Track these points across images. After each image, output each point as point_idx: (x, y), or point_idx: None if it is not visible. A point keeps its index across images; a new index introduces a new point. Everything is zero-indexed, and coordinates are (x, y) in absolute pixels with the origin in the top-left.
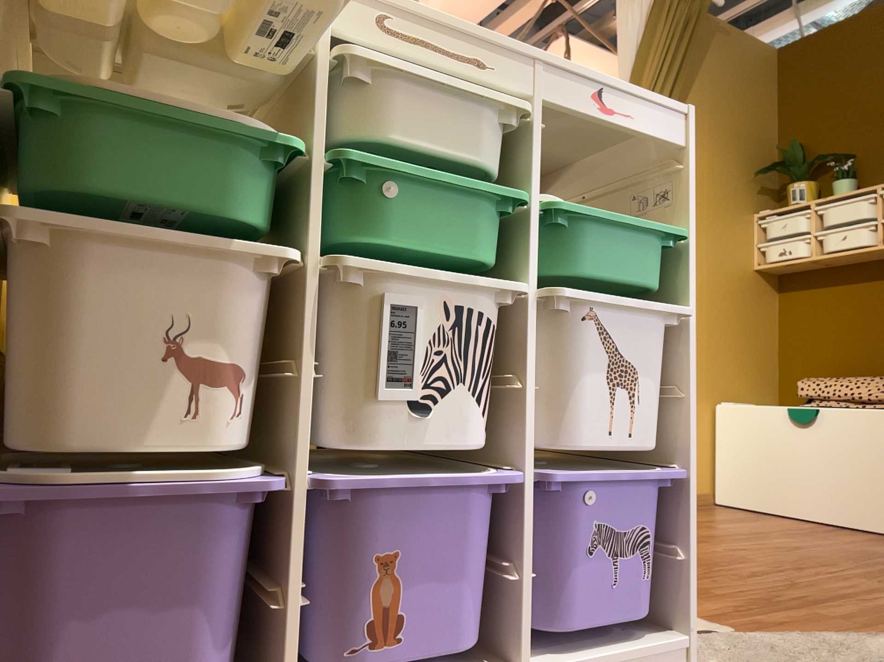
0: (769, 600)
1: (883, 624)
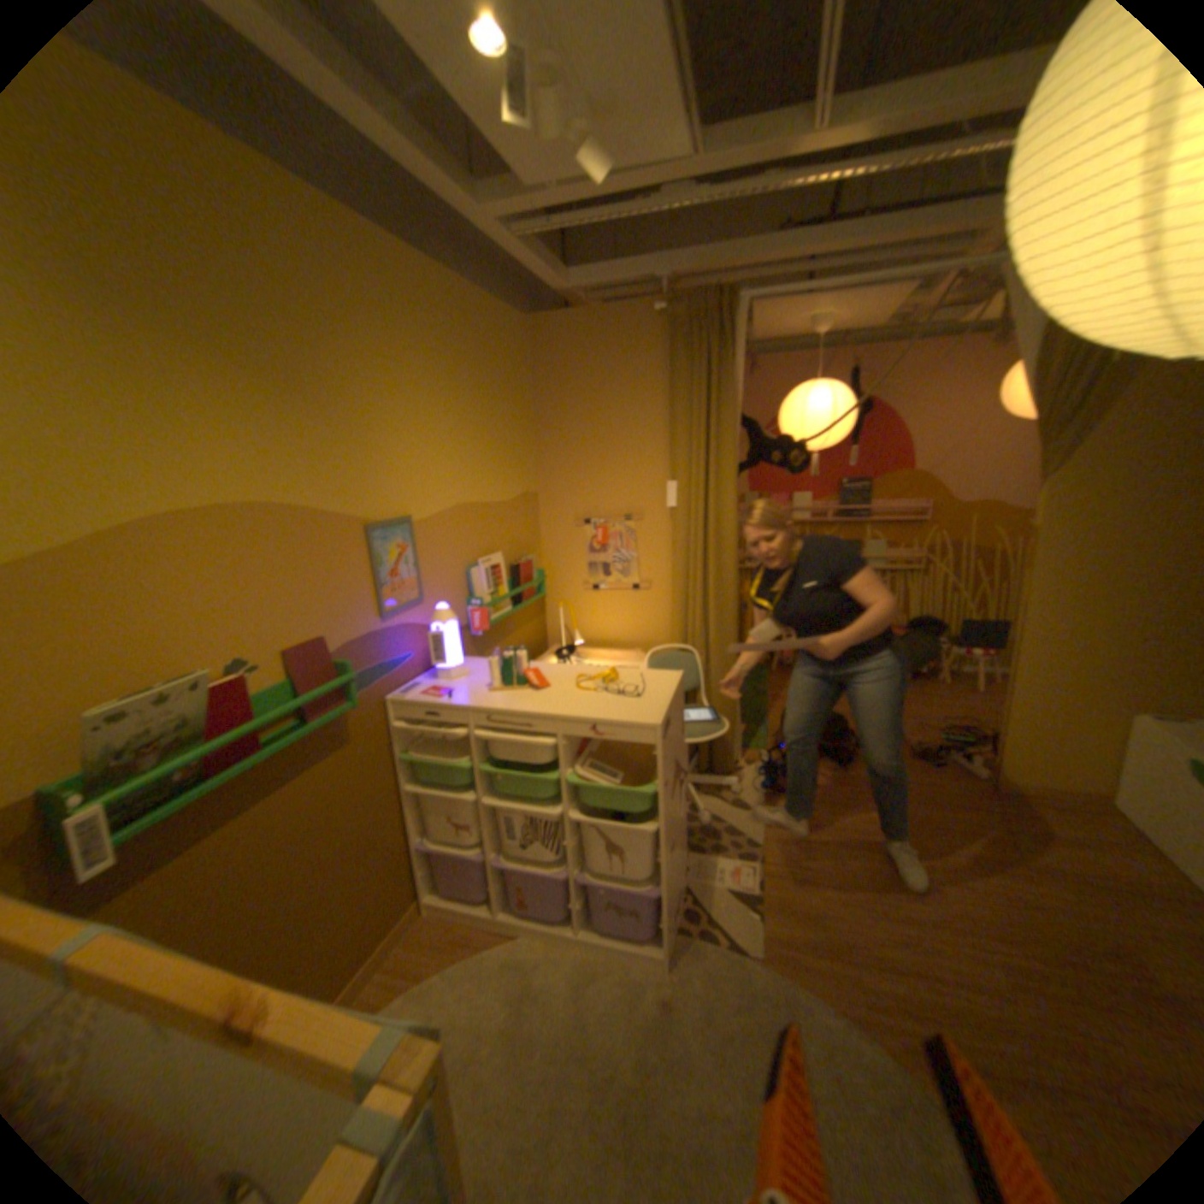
0: (845, 956)
1: (879, 1022)
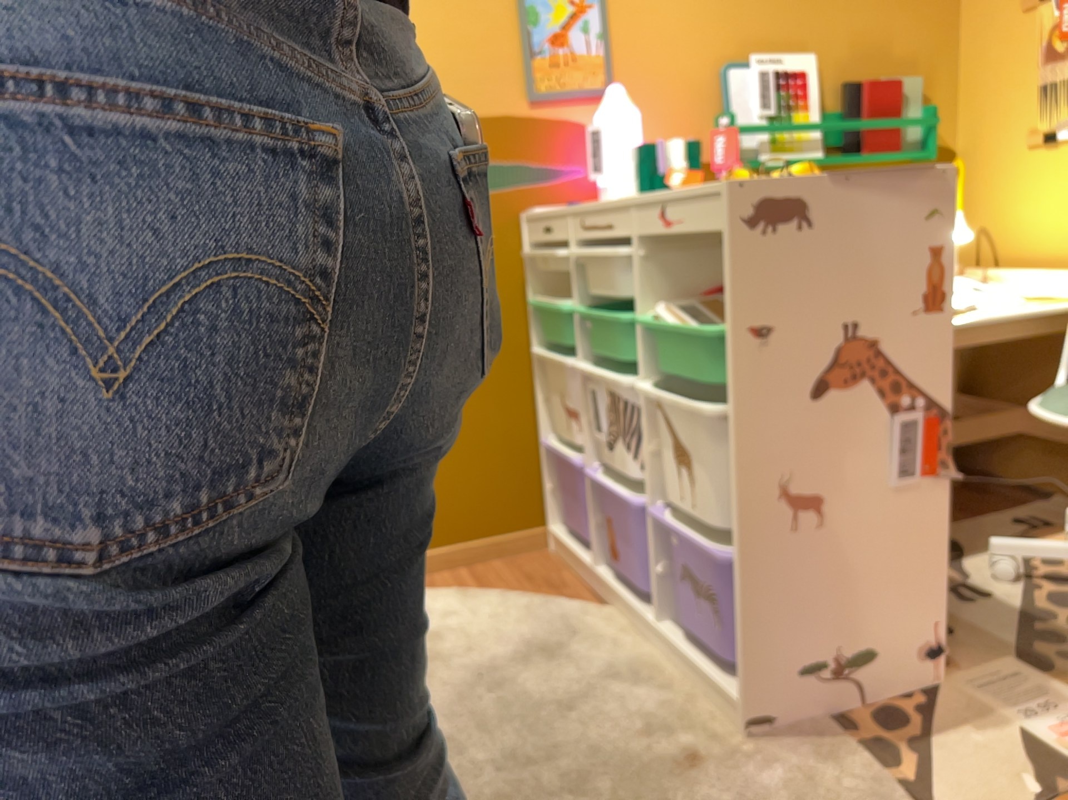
0: None
1: None
